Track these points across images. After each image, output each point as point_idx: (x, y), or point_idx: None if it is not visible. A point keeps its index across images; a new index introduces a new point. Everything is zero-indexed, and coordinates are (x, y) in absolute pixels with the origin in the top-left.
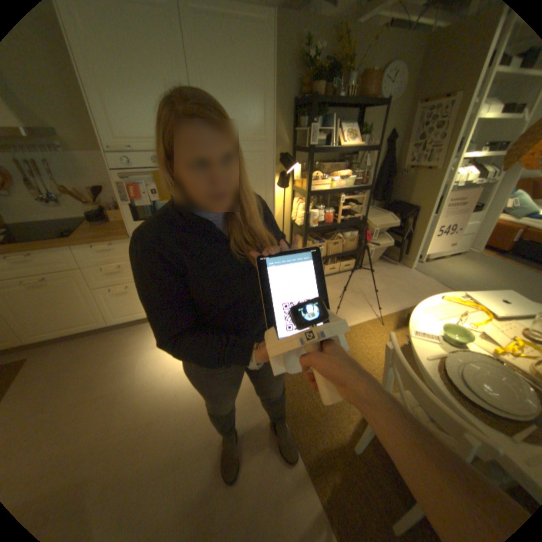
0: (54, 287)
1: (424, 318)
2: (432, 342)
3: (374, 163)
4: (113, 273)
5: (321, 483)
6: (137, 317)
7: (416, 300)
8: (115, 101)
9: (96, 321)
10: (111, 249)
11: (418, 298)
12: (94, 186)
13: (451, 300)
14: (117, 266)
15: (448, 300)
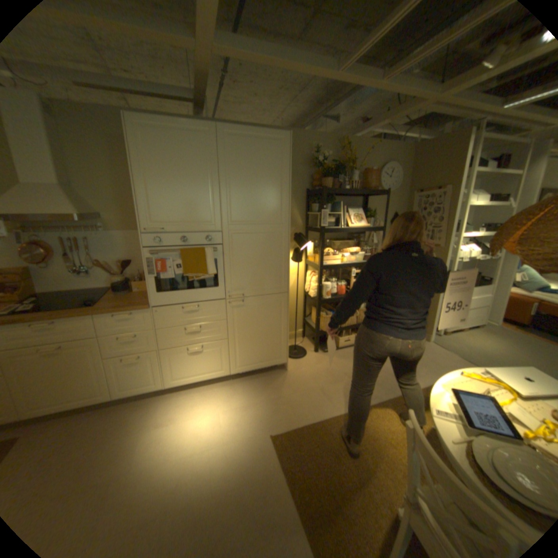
0: (68, 357)
1: (445, 395)
2: (456, 423)
3: (381, 240)
4: (128, 342)
5: None
6: (144, 390)
7: (439, 377)
8: (157, 195)
9: (101, 395)
10: (131, 318)
11: (441, 375)
12: (124, 260)
13: (471, 376)
14: (134, 335)
15: (468, 376)
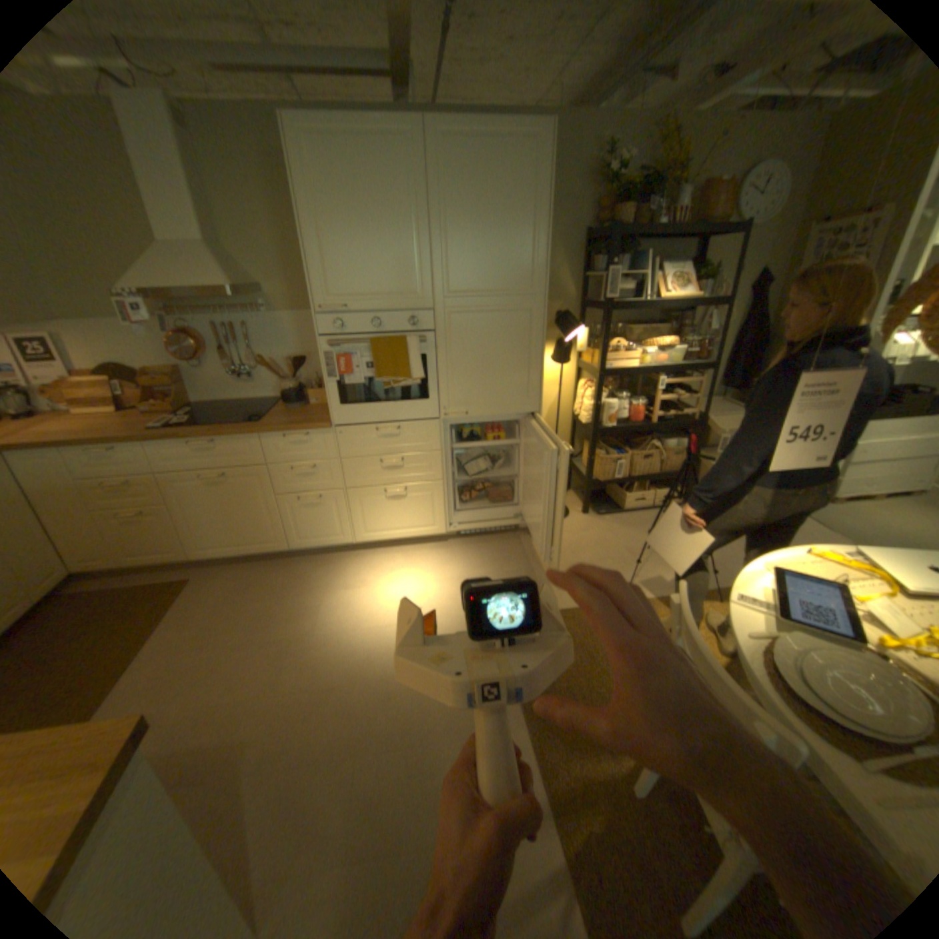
0: (233, 487)
1: (765, 578)
2: (766, 614)
3: (726, 324)
4: (306, 475)
5: (570, 826)
6: (329, 542)
7: None
8: (335, 251)
9: (276, 541)
10: (308, 441)
11: None
12: (297, 356)
13: (827, 557)
14: (312, 465)
15: (819, 556)
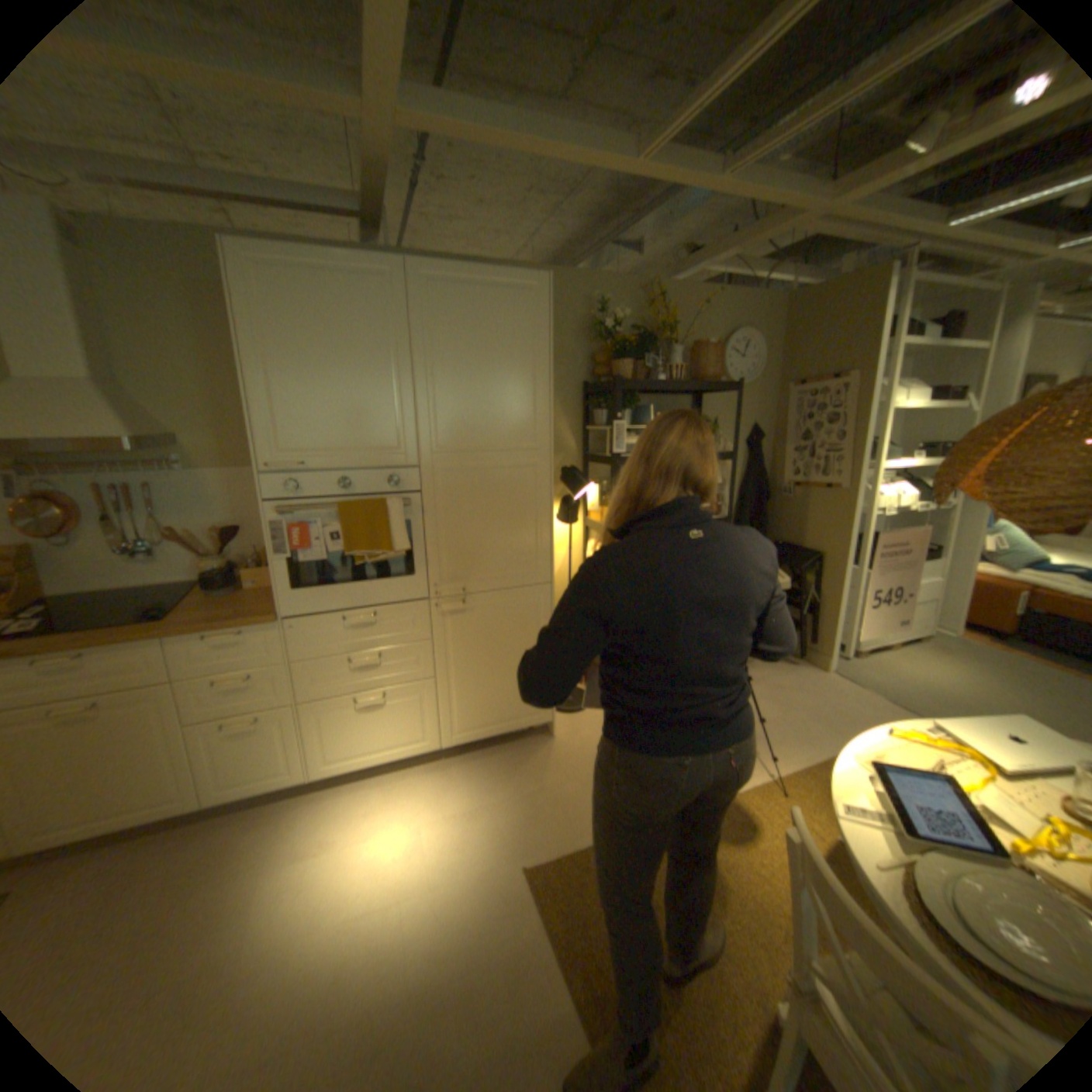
0: (112, 723)
1: (861, 776)
2: (883, 829)
3: (729, 478)
4: (236, 691)
5: None
6: (268, 787)
7: (848, 740)
8: (291, 397)
9: (180, 798)
10: (241, 642)
11: (852, 736)
12: (226, 525)
13: (909, 737)
14: (246, 676)
15: (902, 737)
